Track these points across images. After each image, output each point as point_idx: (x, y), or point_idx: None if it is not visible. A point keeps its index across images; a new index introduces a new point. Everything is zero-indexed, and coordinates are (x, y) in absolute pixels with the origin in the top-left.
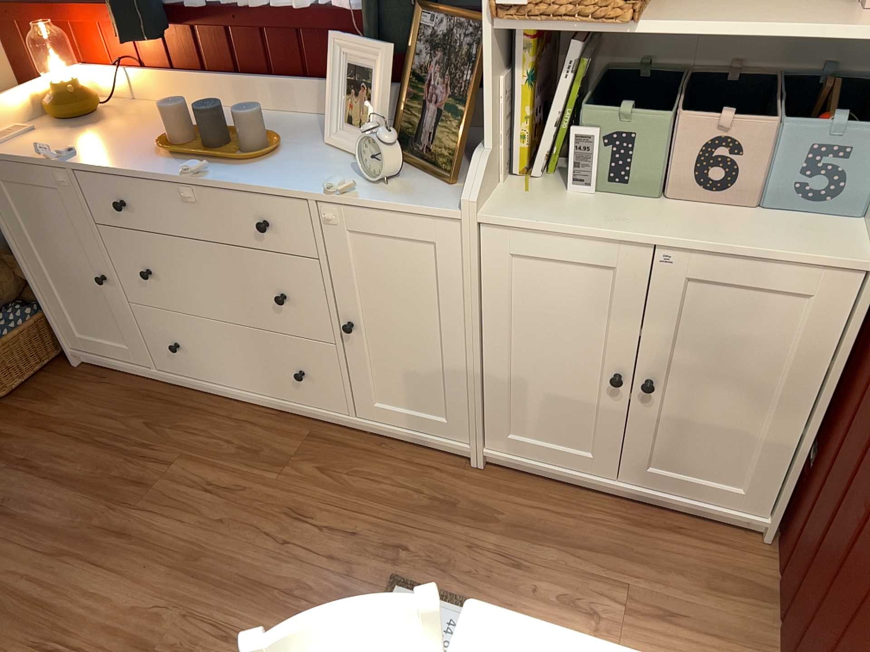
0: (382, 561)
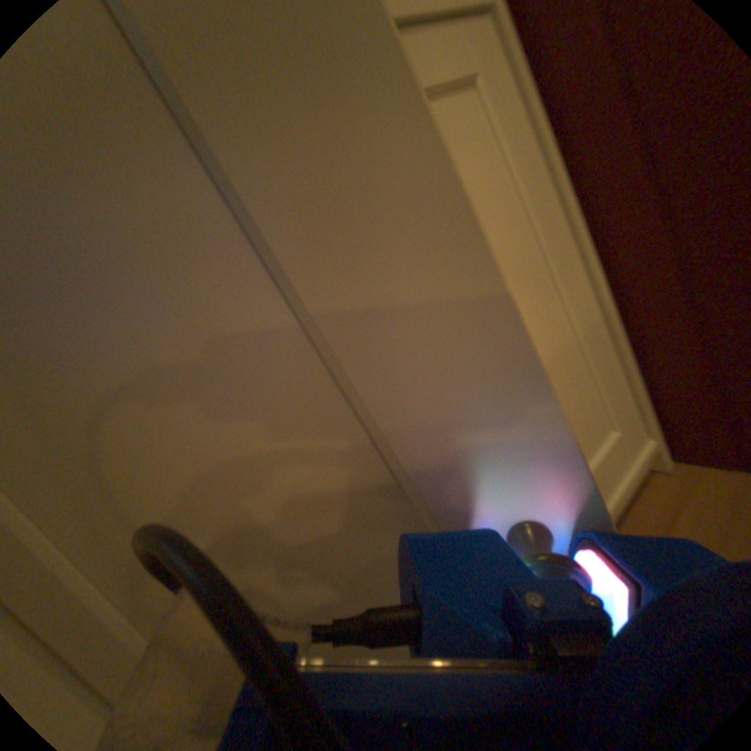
0: None
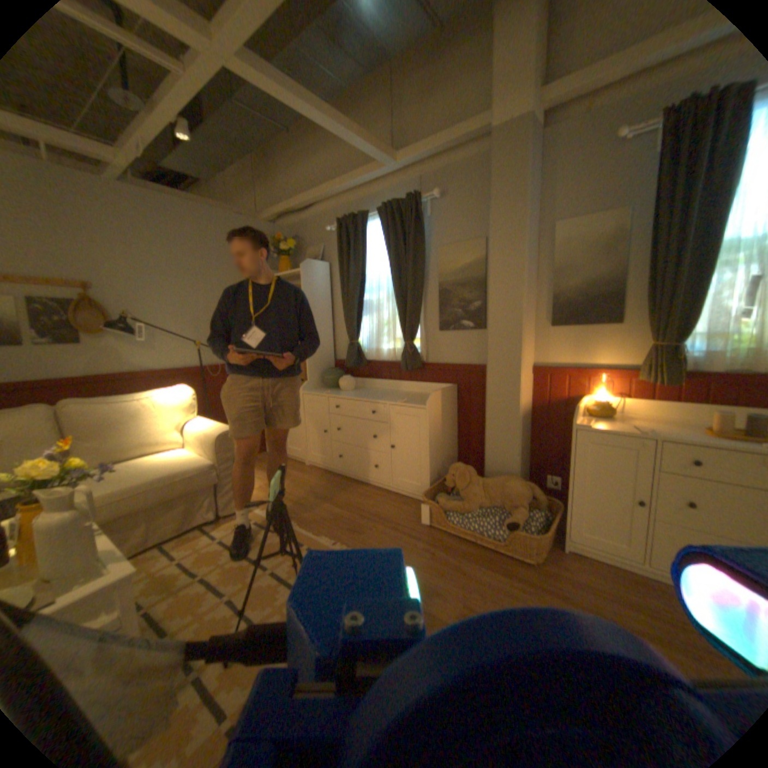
0: None
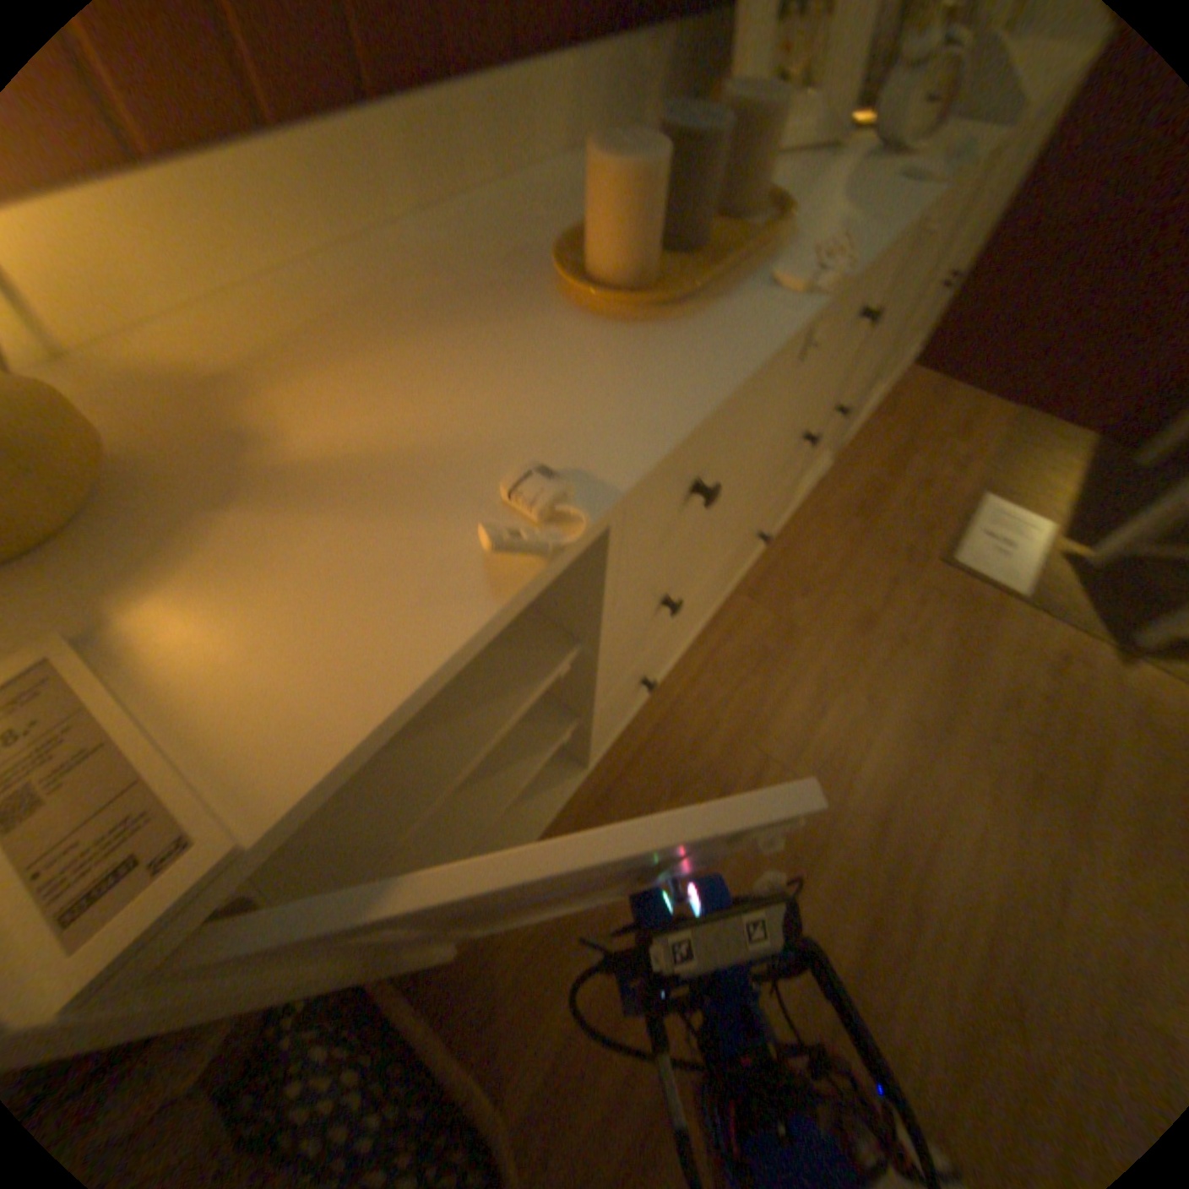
0: (931, 568)
